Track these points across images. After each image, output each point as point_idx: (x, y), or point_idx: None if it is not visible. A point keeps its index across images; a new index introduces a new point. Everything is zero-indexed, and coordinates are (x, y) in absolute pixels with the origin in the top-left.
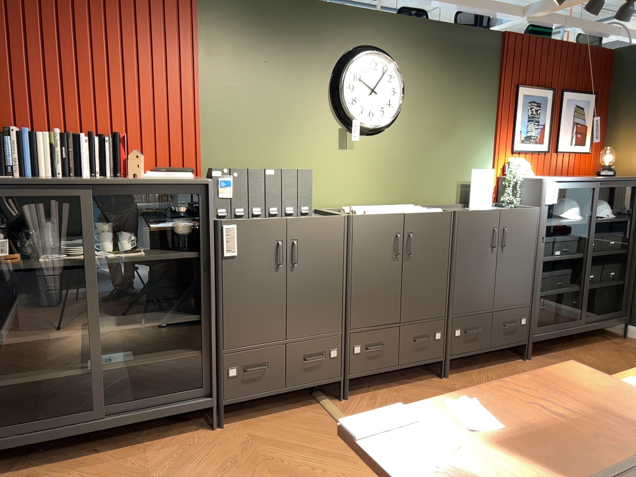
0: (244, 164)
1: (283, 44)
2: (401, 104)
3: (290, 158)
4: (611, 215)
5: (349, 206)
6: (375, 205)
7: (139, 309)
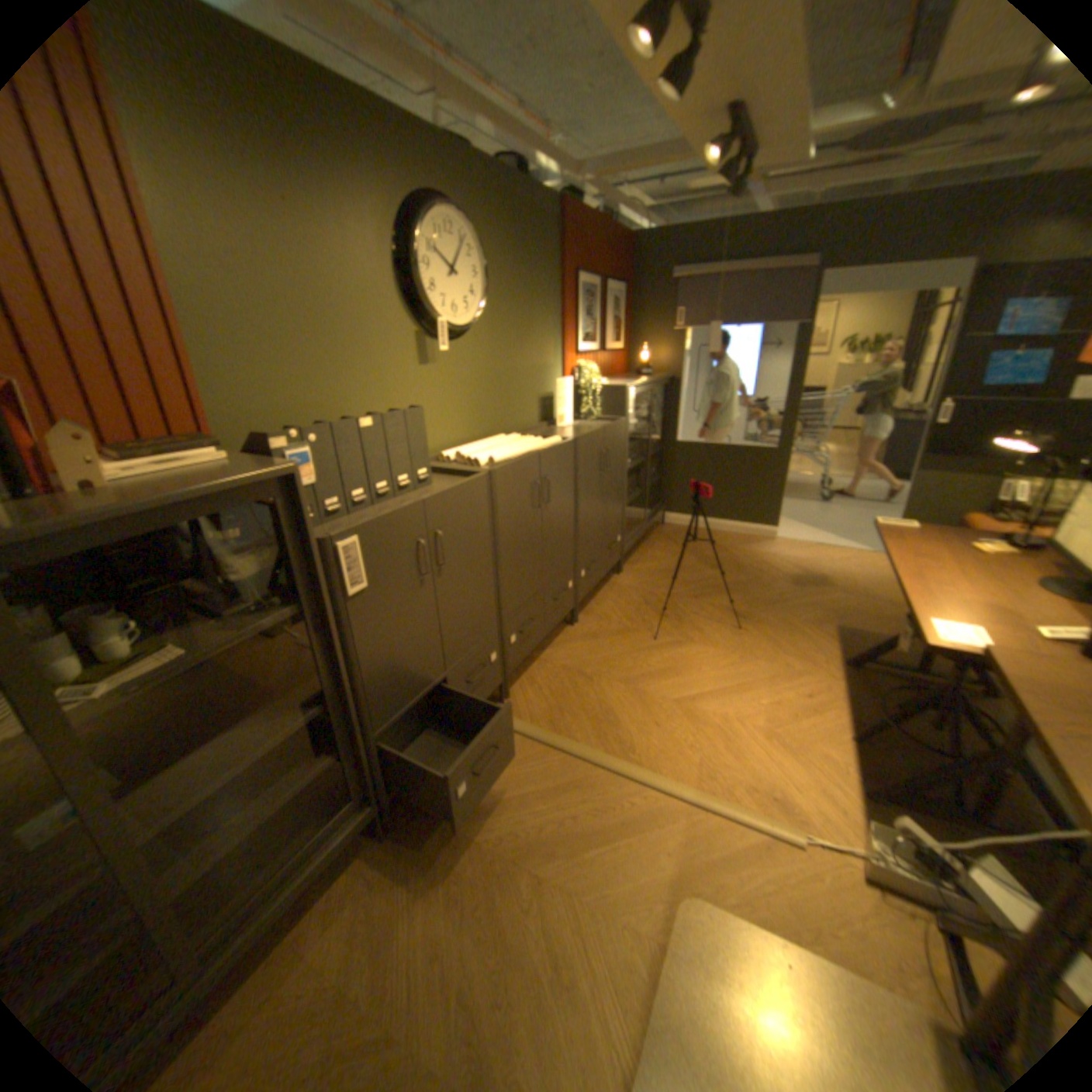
0: (288, 408)
1: (307, 162)
2: (478, 292)
3: (358, 387)
4: (652, 414)
5: (443, 449)
6: (469, 442)
7: (182, 741)
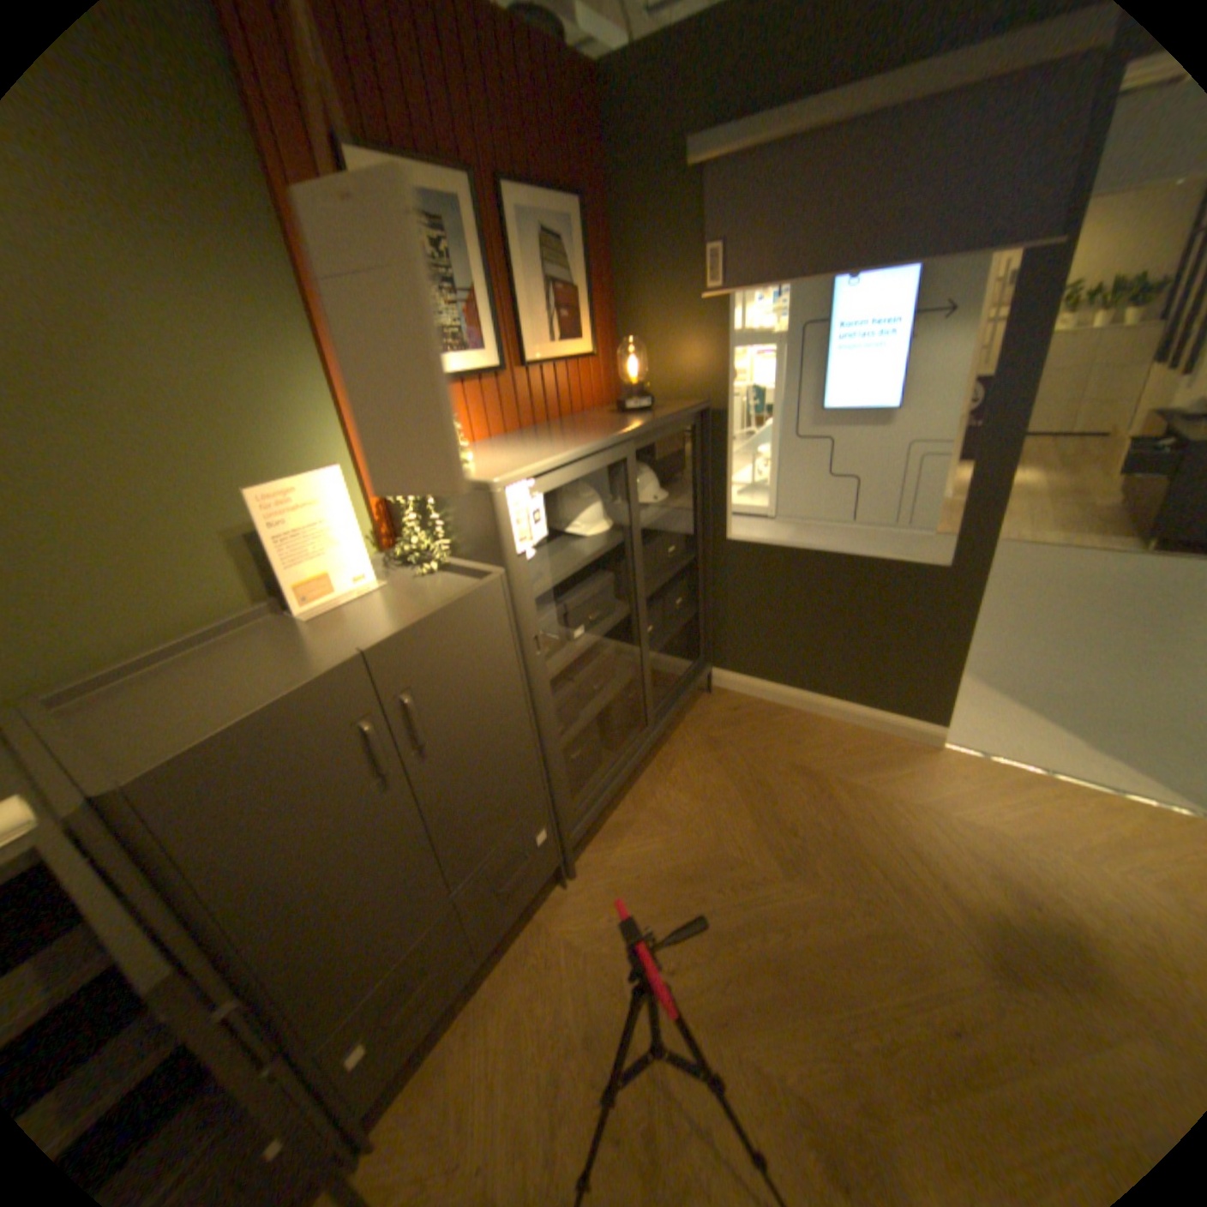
0: None
1: None
2: None
3: None
4: (660, 491)
5: None
6: None
7: None
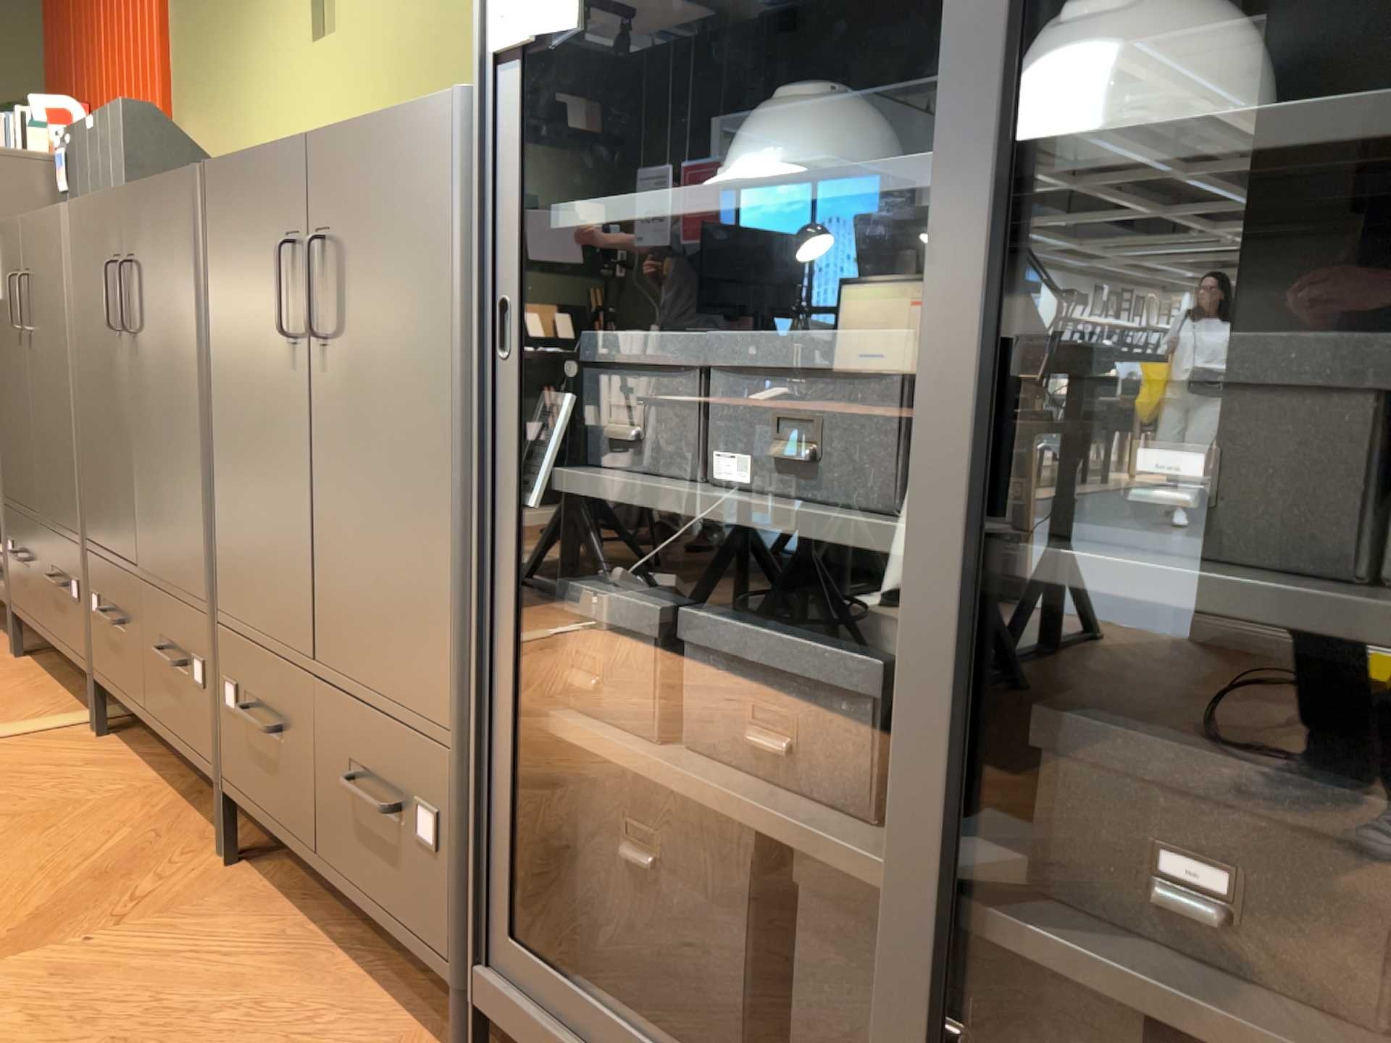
0: (208, 133)
1: None
2: None
3: (251, 100)
4: None
5: None
6: None
7: None
